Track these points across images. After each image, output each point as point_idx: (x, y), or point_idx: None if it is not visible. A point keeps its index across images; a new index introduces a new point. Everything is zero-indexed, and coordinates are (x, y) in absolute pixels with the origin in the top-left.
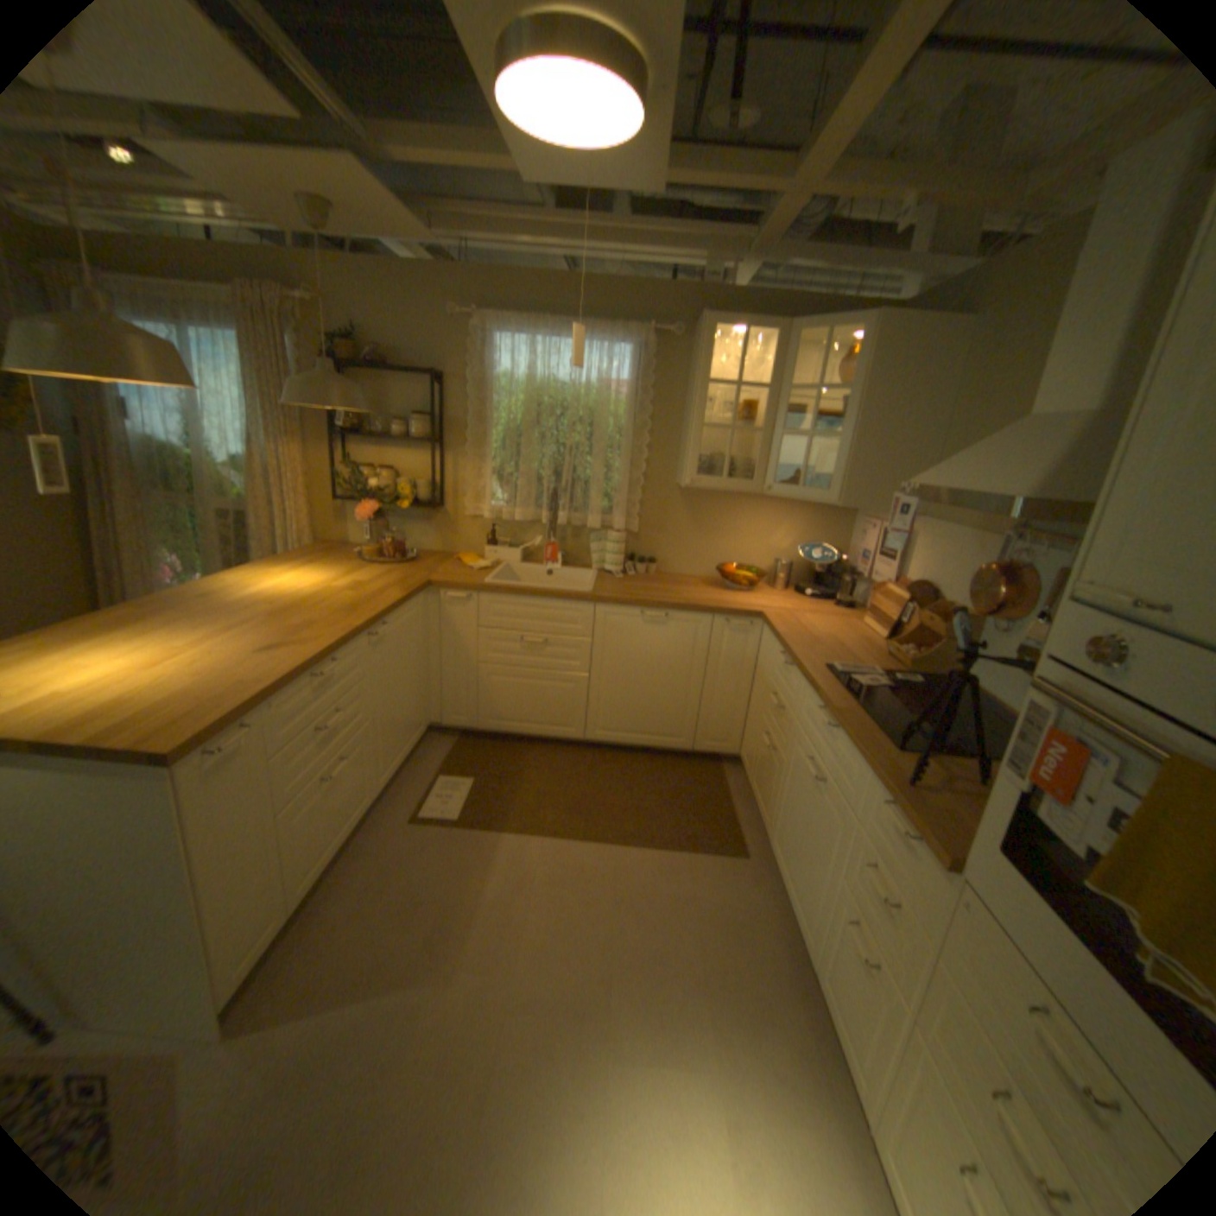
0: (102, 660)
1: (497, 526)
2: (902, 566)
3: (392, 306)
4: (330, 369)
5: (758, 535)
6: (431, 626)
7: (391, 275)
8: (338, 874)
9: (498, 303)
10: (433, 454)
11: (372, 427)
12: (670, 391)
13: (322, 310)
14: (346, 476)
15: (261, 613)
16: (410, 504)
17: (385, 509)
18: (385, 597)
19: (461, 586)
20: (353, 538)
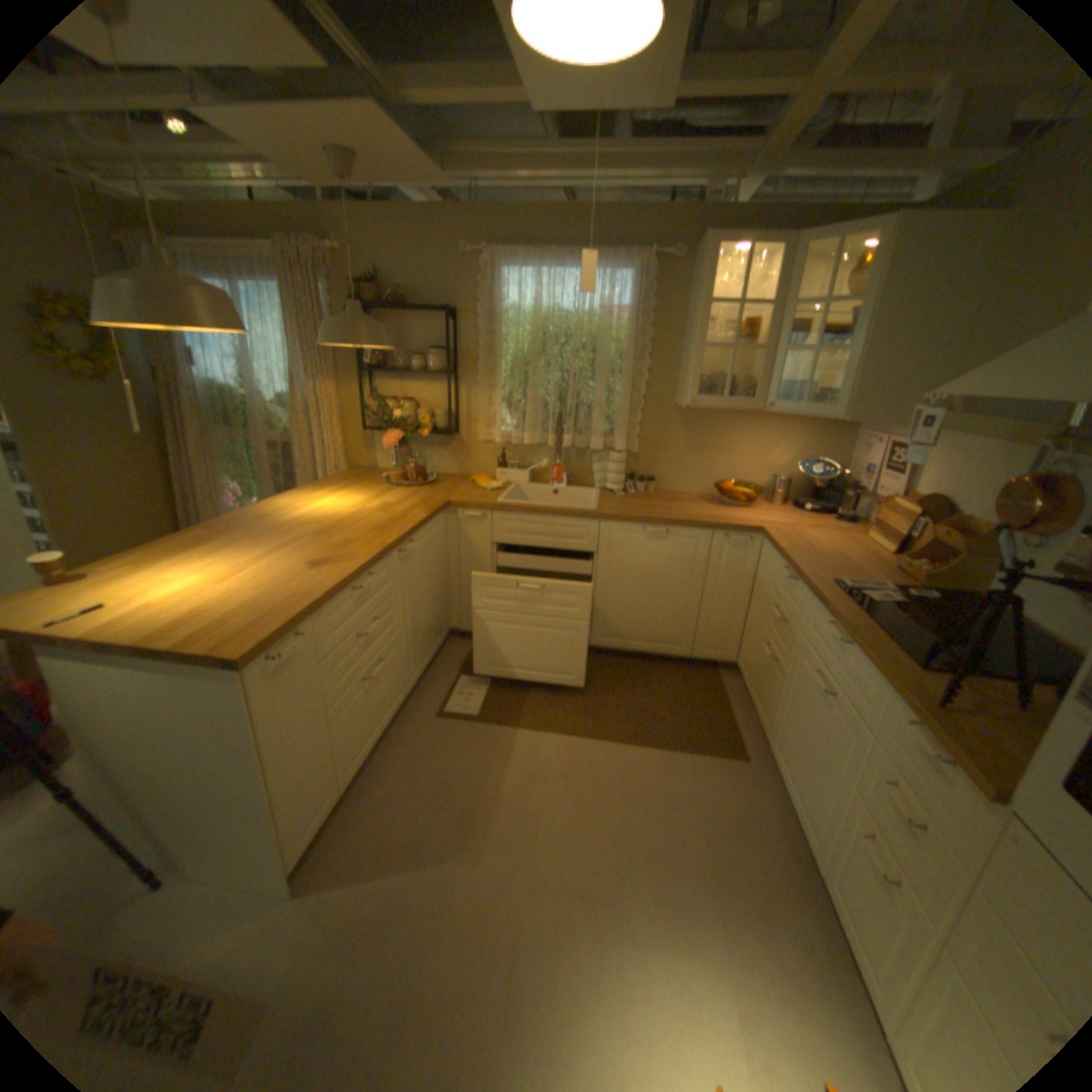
0: (182, 575)
1: (507, 450)
2: (911, 480)
3: (409, 249)
4: (358, 311)
5: (756, 451)
6: (450, 542)
7: (408, 219)
8: (378, 759)
9: (505, 239)
10: (449, 385)
11: (395, 363)
12: (670, 313)
13: (349, 258)
14: (373, 409)
15: (308, 533)
16: (429, 432)
17: (407, 437)
18: (411, 517)
19: (476, 506)
20: (381, 464)
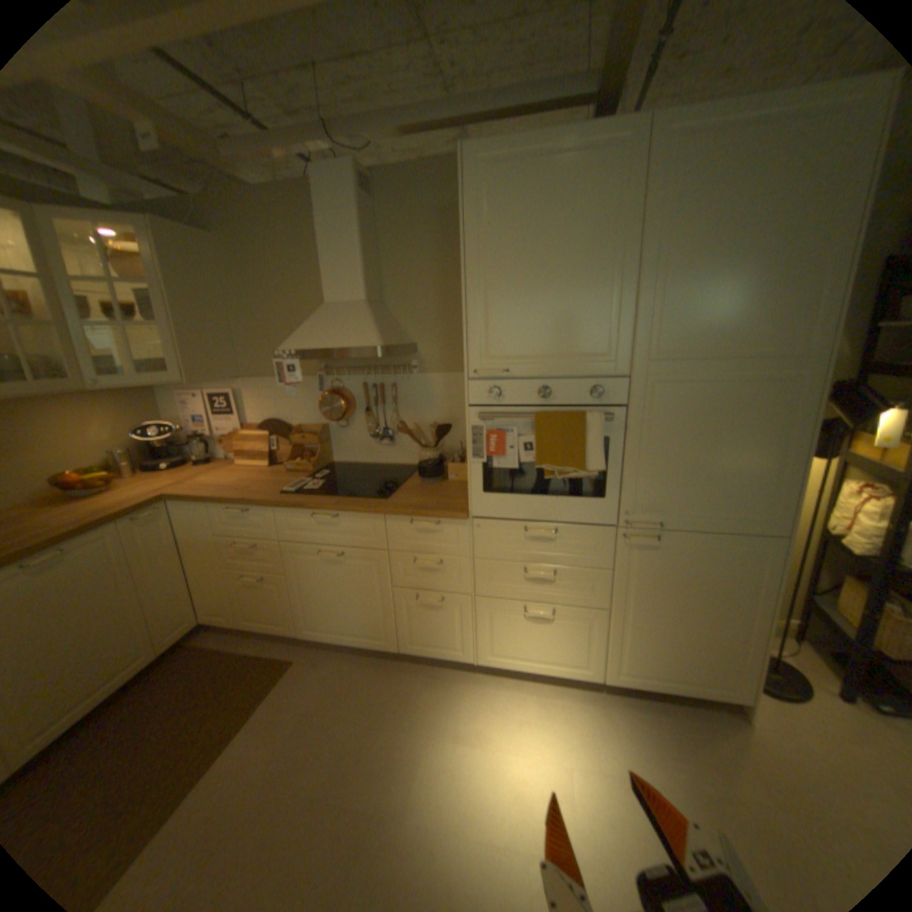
0: None
1: None
2: (237, 417)
3: None
4: None
5: (69, 436)
6: None
7: None
8: None
9: None
10: None
11: None
12: None
13: None
14: None
15: None
16: None
17: None
18: None
19: None
20: None
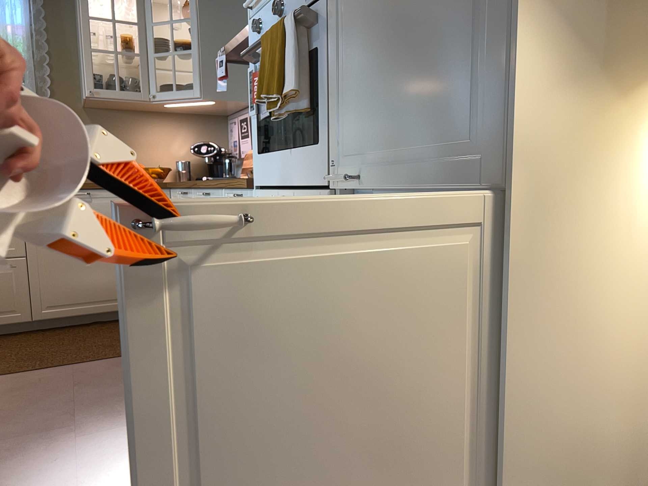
0: None
1: None
2: None
3: None
4: None
5: (159, 144)
6: None
7: None
8: None
9: None
10: None
11: None
12: (62, 34)
13: None
14: None
15: None
16: None
17: None
18: None
19: None
20: None
